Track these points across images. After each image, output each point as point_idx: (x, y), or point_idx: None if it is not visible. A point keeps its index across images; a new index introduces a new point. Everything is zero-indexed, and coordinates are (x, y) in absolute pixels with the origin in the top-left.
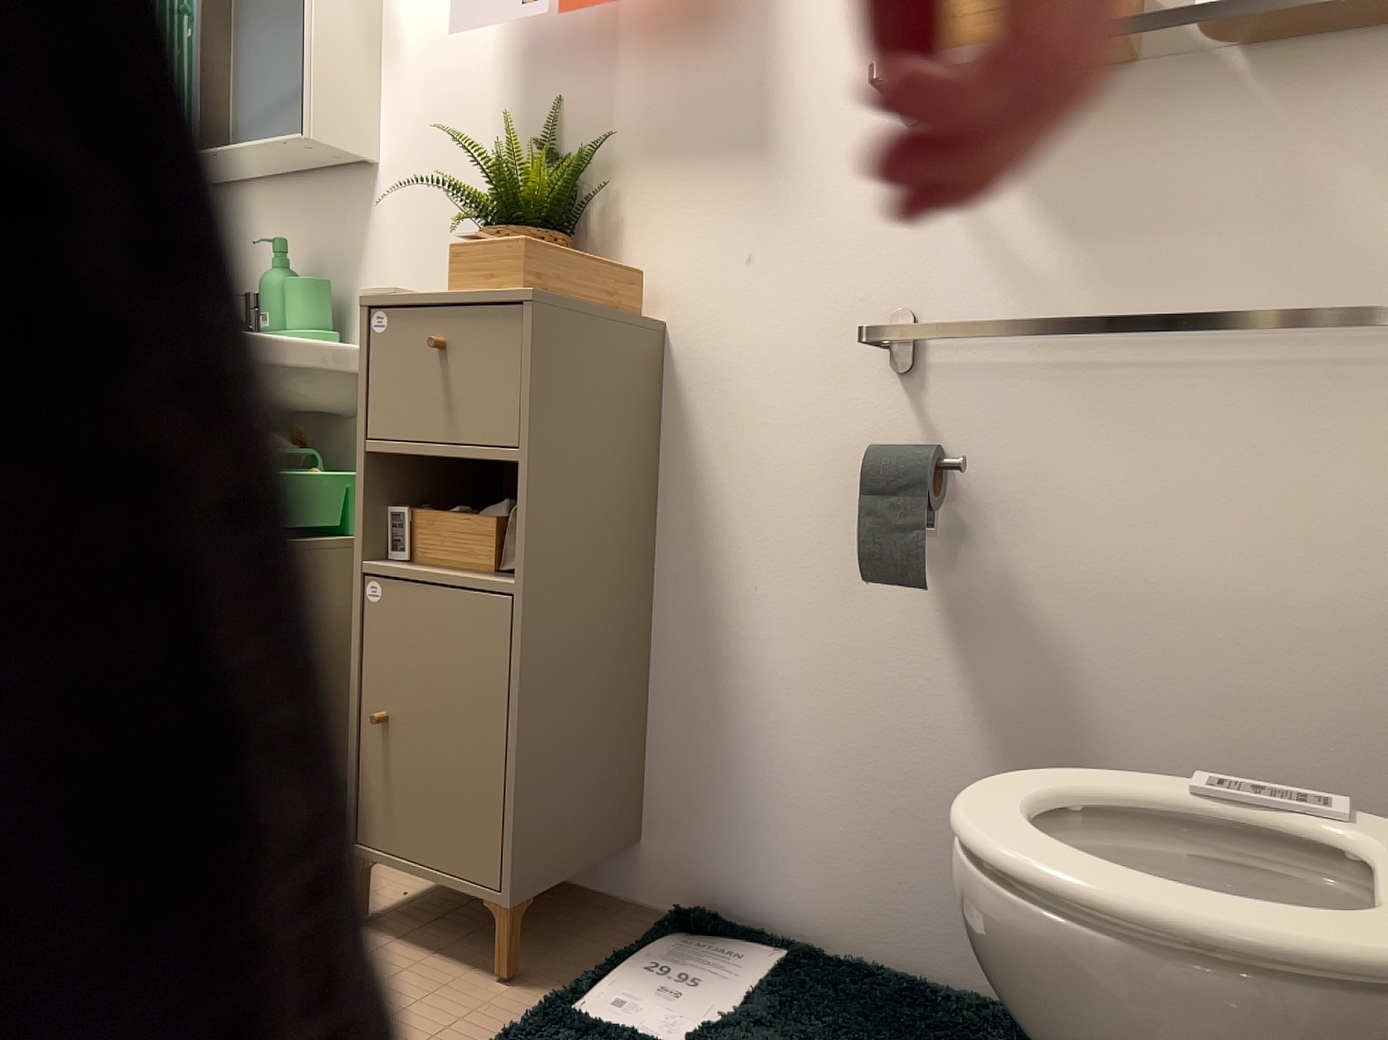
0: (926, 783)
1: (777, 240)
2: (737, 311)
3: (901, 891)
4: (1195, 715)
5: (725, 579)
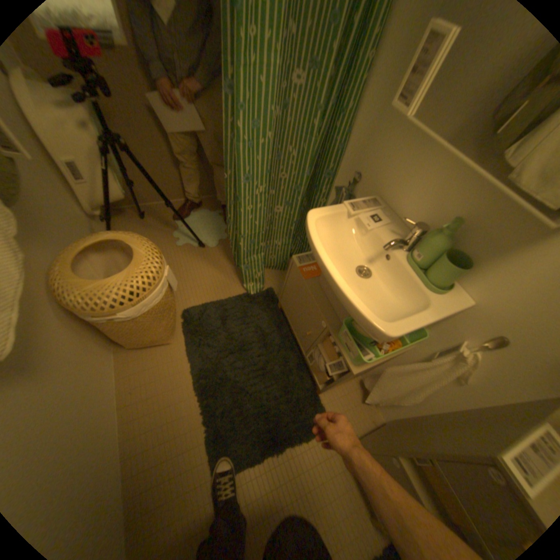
0: None
1: None
2: None
3: None
4: None
5: None
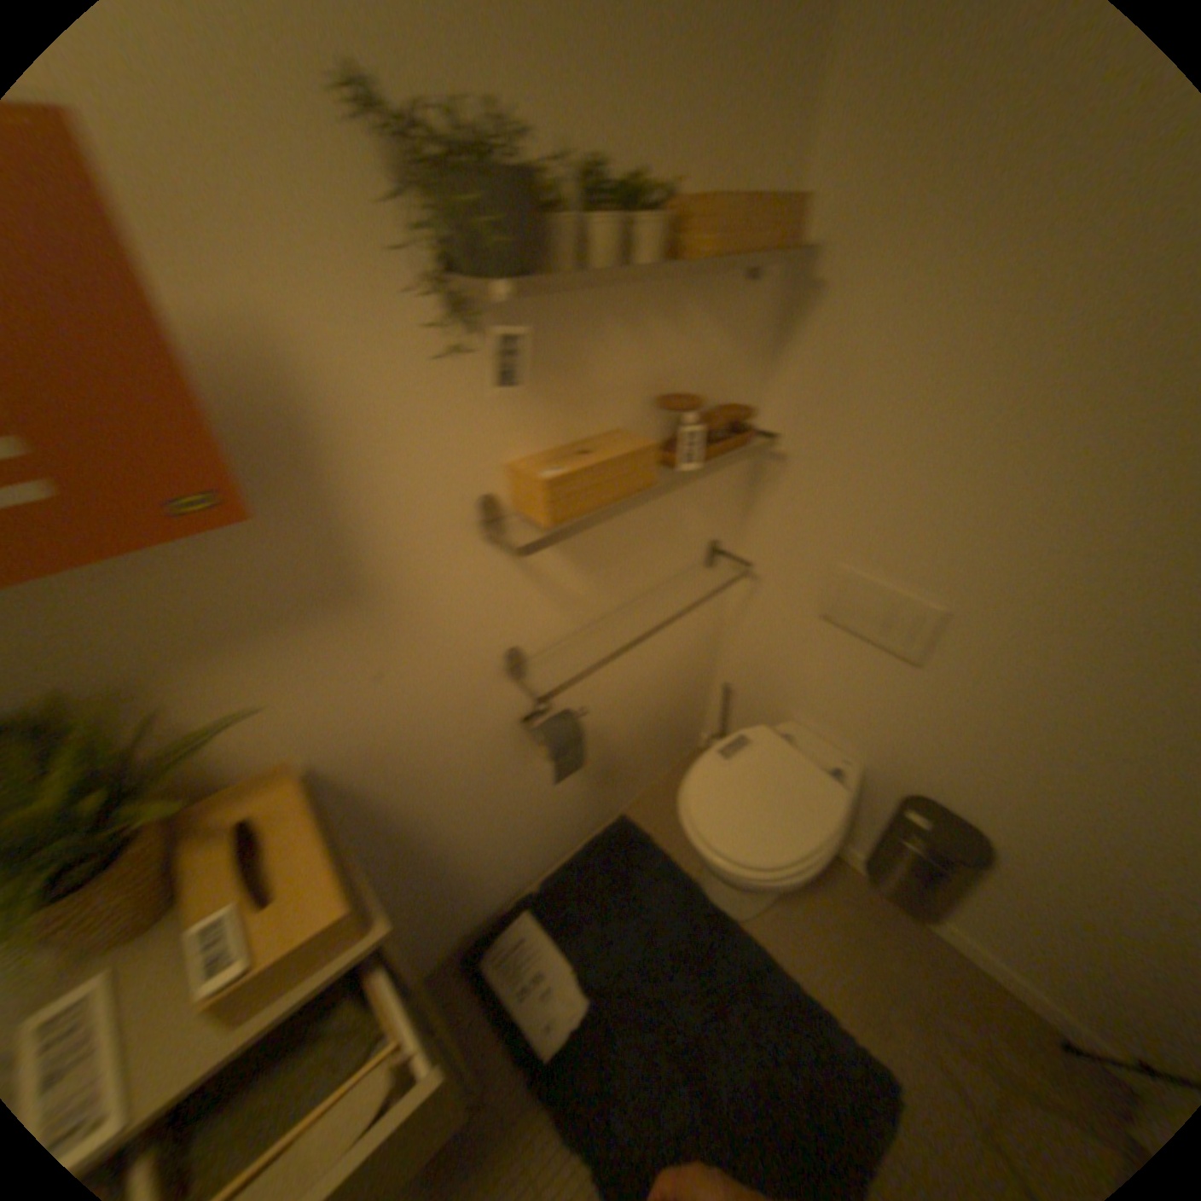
0: (556, 809)
1: (404, 651)
2: (382, 711)
3: (551, 846)
4: (641, 713)
5: (429, 837)
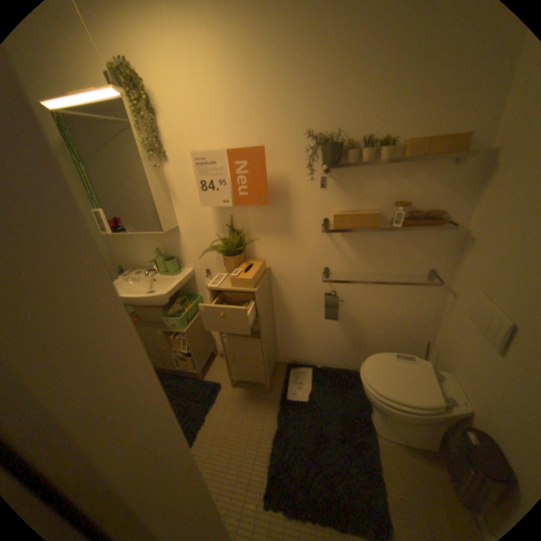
0: (333, 341)
1: (295, 252)
2: (287, 265)
3: (329, 356)
4: (380, 330)
5: (290, 312)
